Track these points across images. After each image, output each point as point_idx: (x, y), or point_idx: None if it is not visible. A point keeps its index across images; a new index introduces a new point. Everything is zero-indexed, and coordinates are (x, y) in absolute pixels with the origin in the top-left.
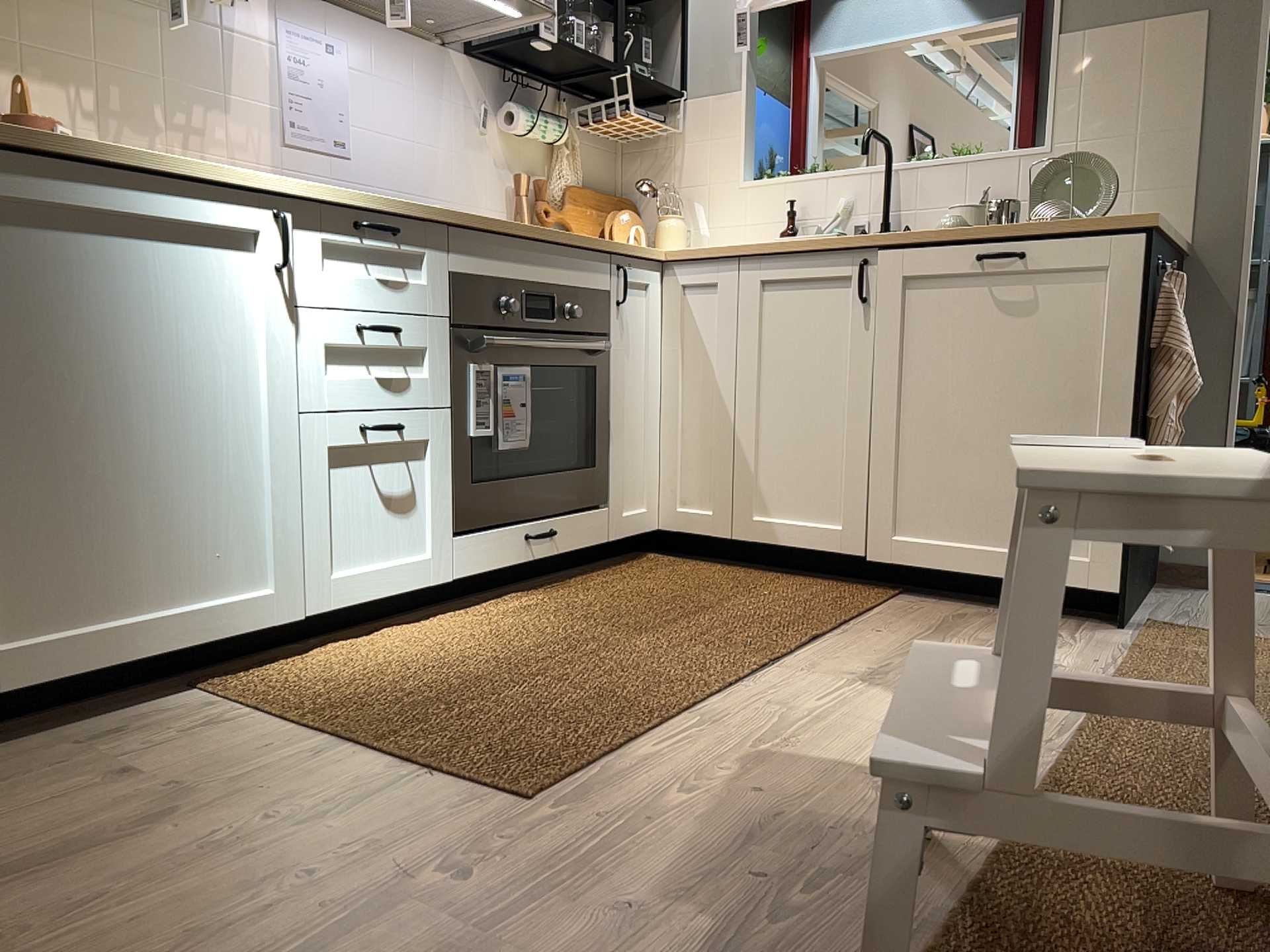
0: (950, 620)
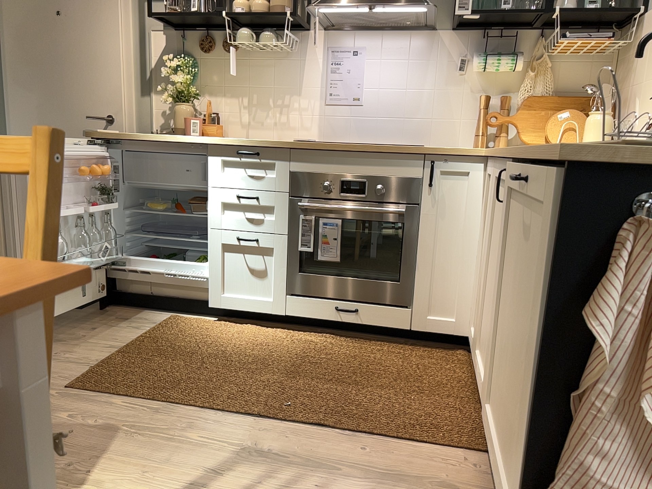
0: (423, 488)
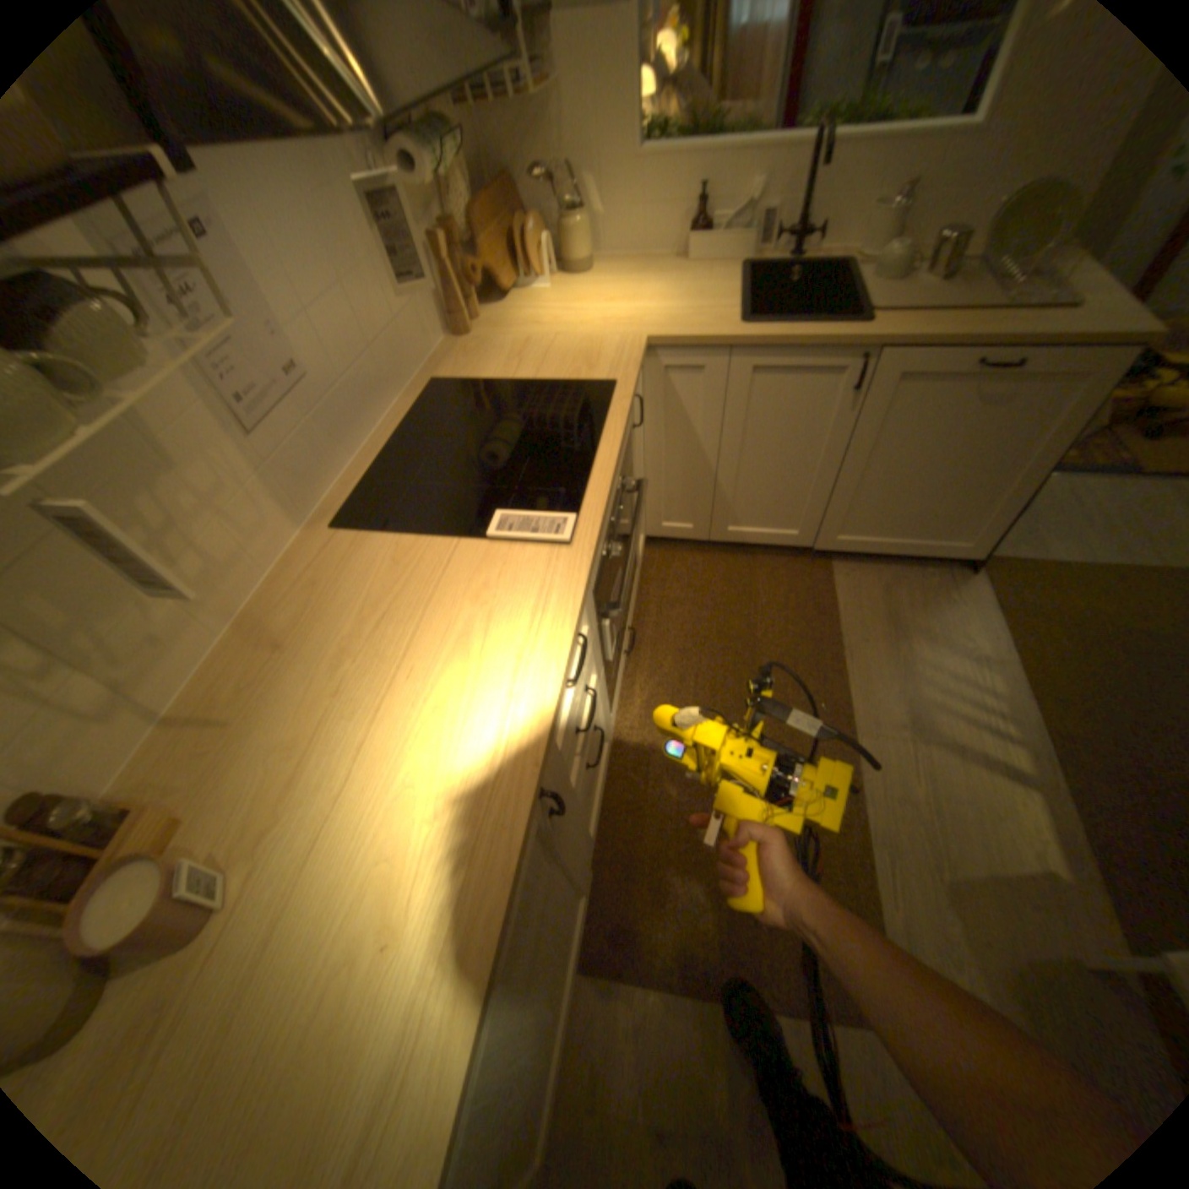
0: (890, 606)
